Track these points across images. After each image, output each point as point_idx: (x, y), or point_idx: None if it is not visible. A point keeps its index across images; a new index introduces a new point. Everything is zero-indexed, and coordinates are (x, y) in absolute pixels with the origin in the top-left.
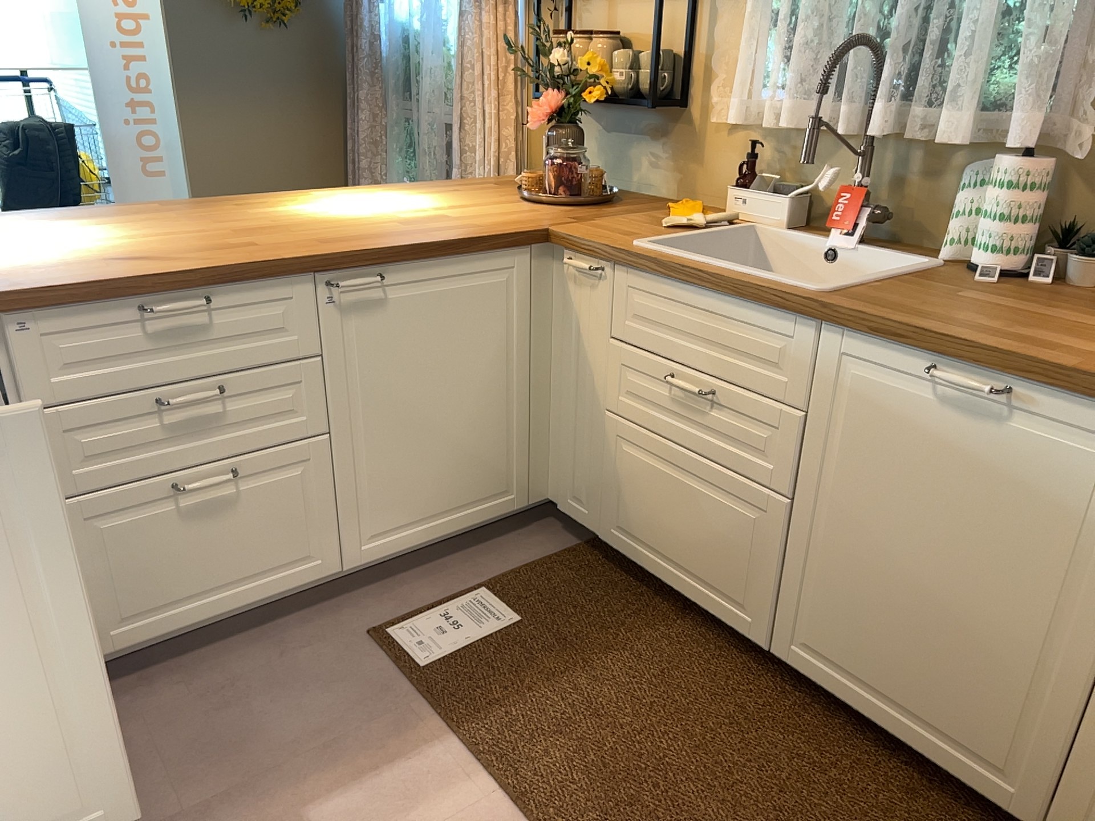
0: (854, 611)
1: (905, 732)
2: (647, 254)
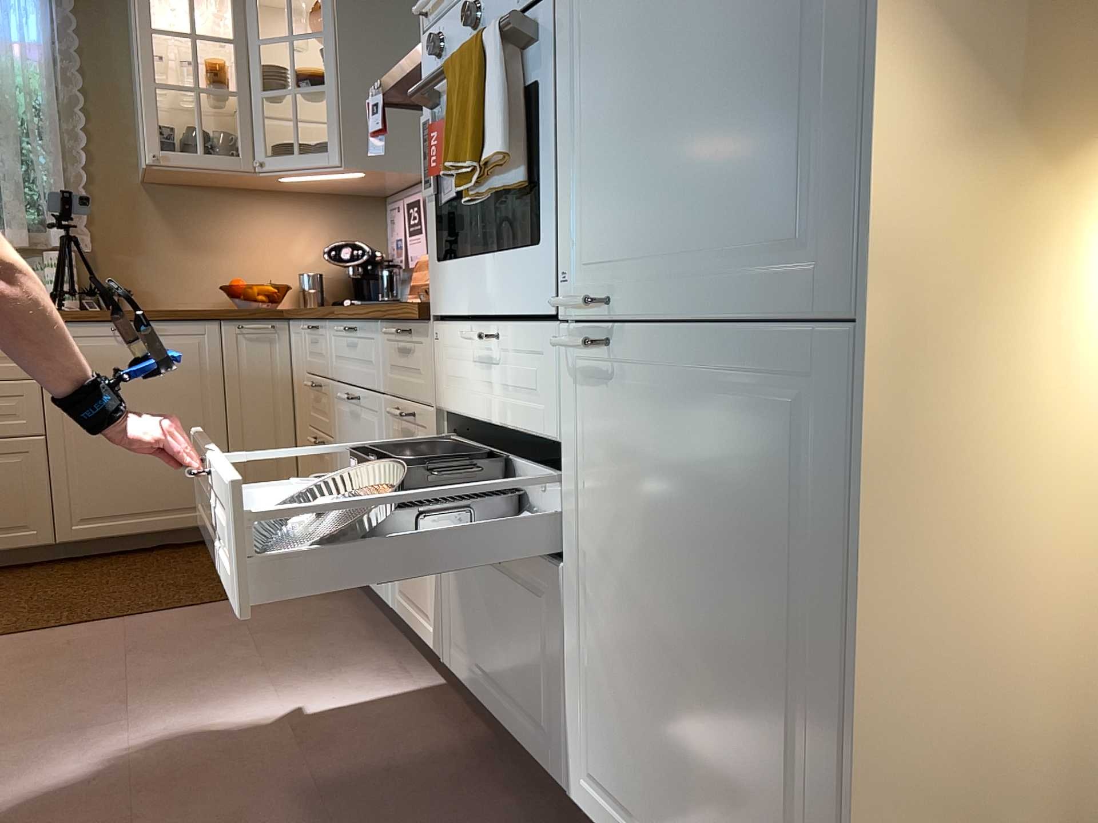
0: (108, 477)
1: (158, 524)
2: None
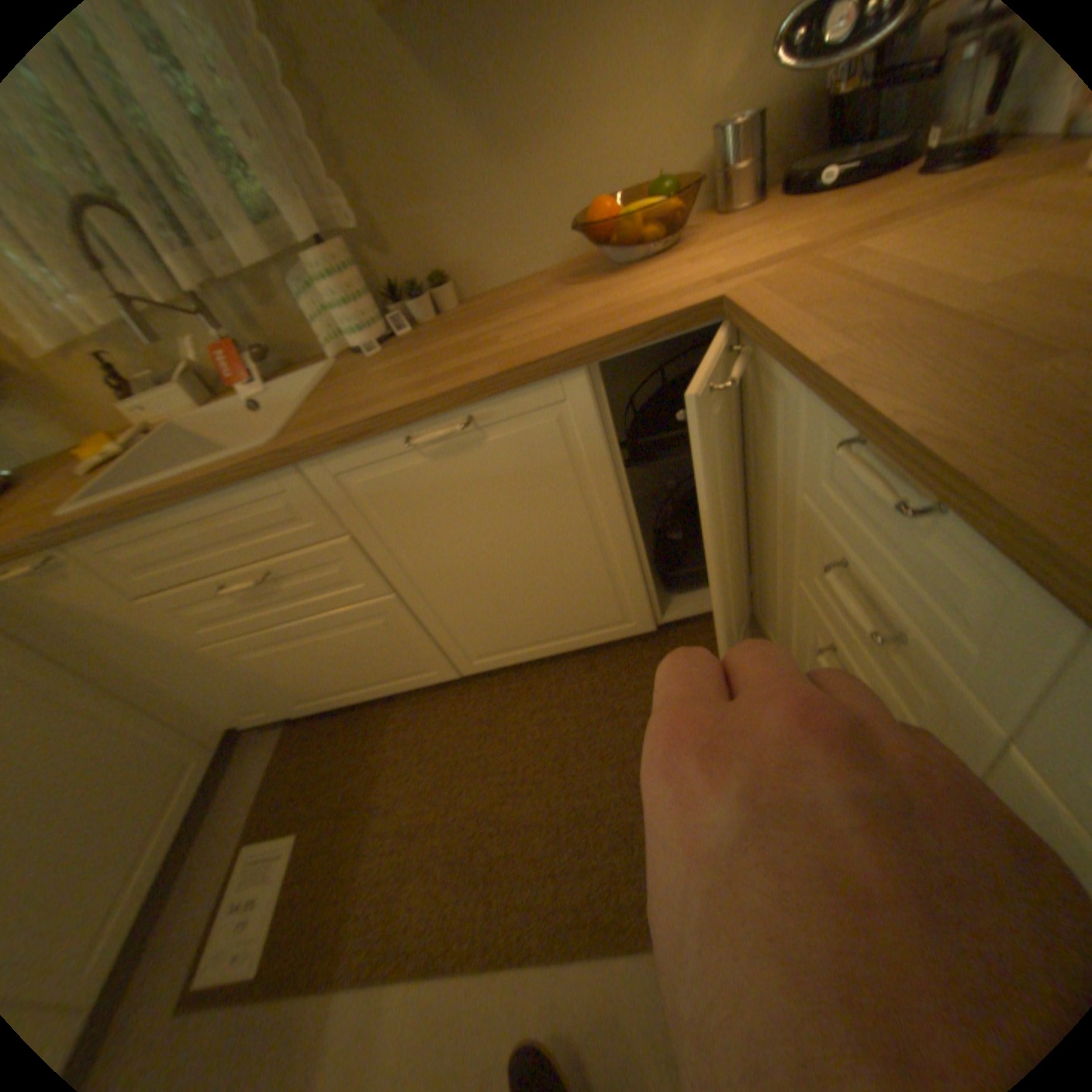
0: (491, 616)
1: (567, 645)
2: (88, 518)
